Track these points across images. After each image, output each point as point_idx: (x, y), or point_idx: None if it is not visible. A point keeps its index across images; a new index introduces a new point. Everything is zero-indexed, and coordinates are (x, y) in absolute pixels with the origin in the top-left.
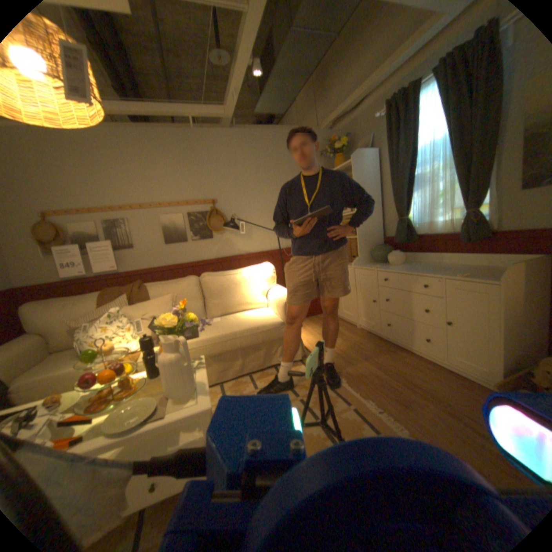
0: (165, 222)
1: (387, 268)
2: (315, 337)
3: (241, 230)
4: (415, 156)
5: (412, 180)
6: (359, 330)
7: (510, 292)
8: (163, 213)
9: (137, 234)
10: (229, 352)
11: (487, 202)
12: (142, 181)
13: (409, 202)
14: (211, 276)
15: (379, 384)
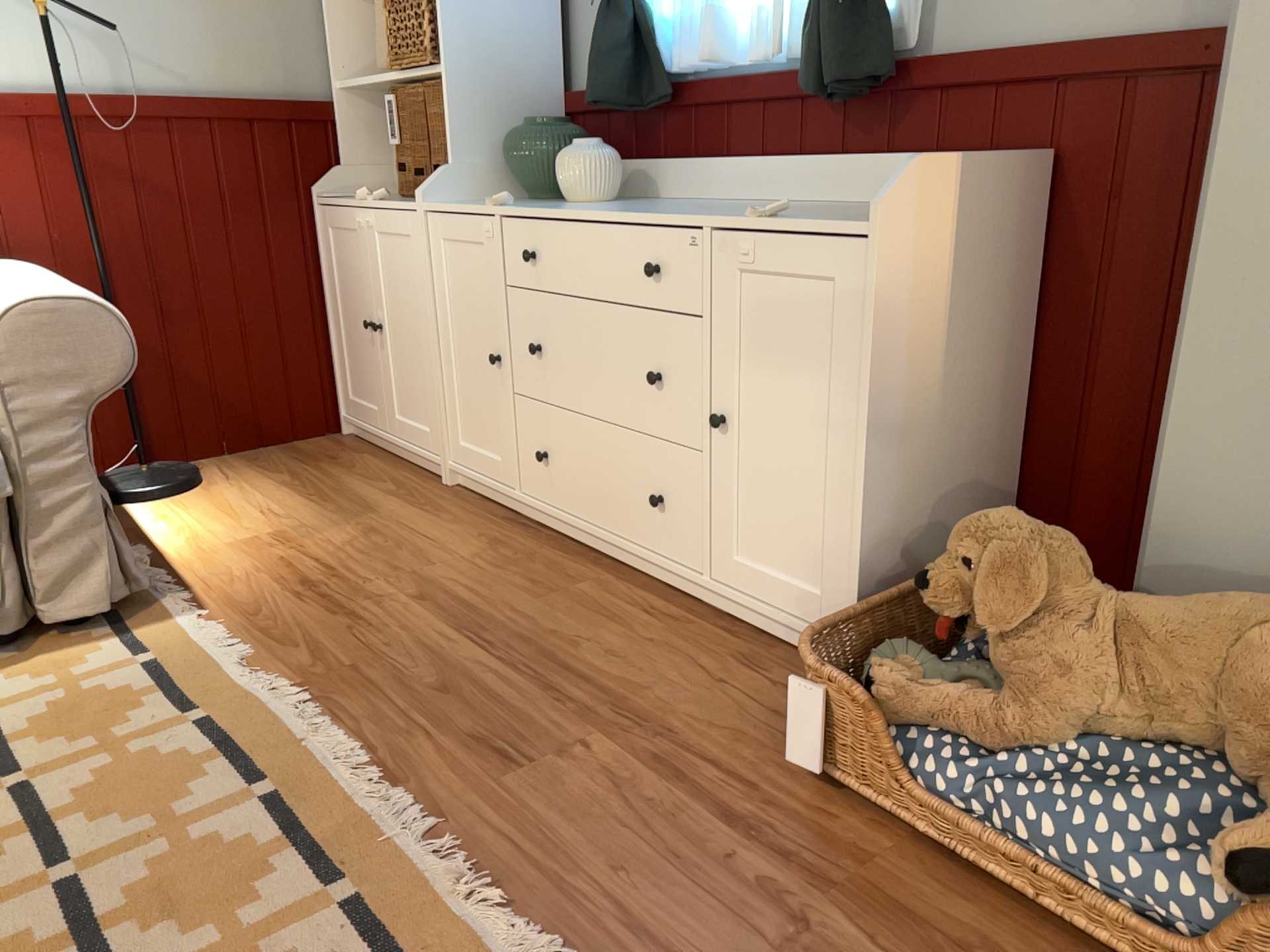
0: None
1: (538, 208)
2: (242, 525)
3: None
4: None
5: None
6: (447, 492)
7: (898, 270)
8: None
9: None
10: None
11: None
12: None
13: None
14: None
15: (431, 683)
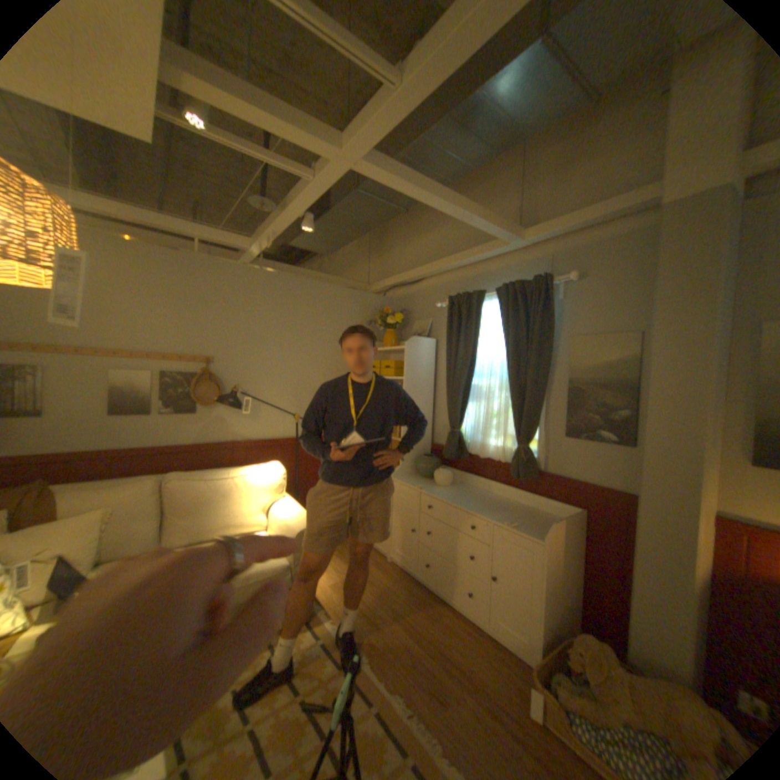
0: (116, 384)
1: (432, 492)
2: (330, 577)
3: (243, 407)
4: (472, 366)
5: (466, 390)
6: (390, 566)
7: (552, 554)
8: (116, 369)
9: (56, 398)
10: None
11: (535, 439)
12: (89, 316)
13: (462, 414)
14: (182, 483)
15: (410, 665)
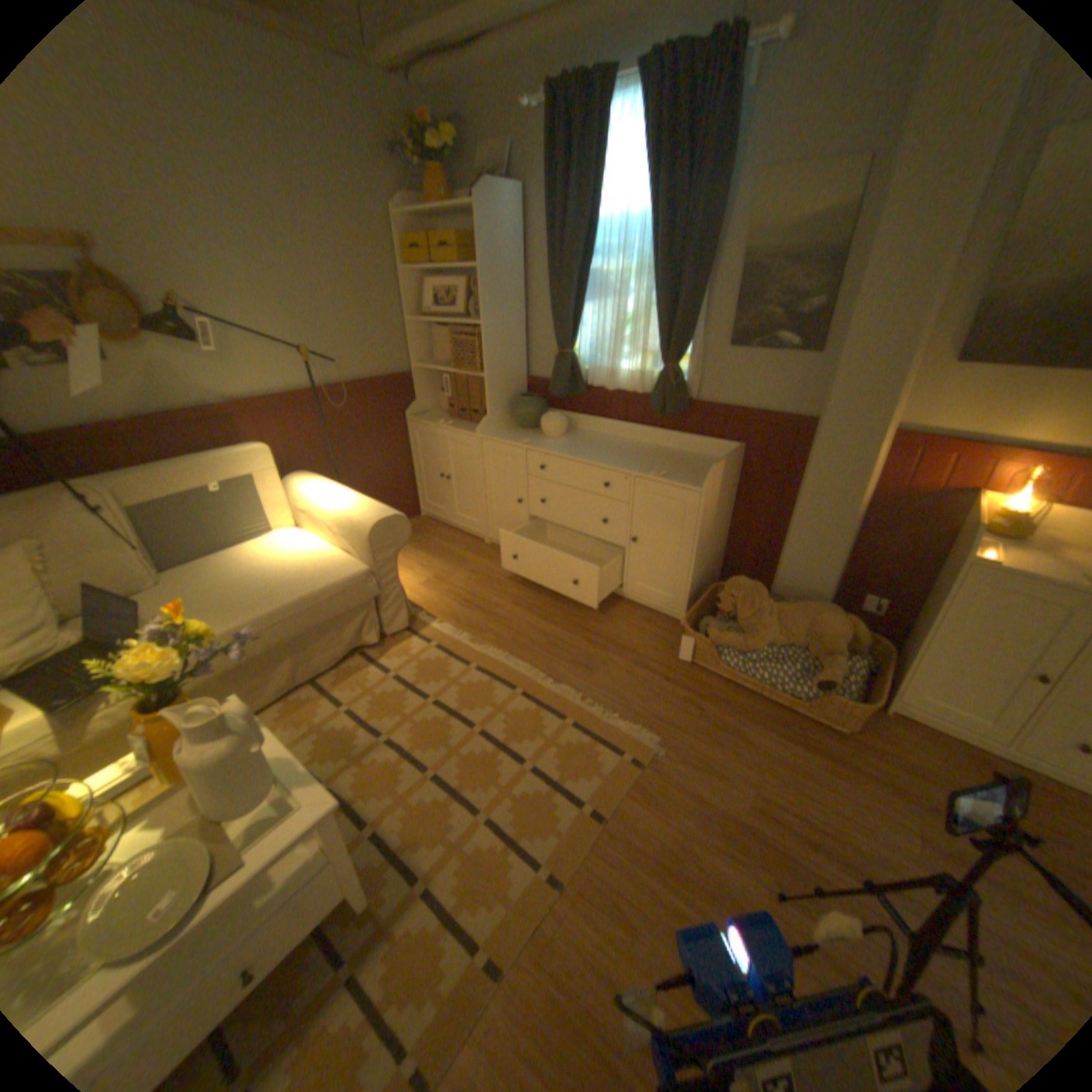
0: None
1: (542, 447)
2: (416, 574)
3: (198, 339)
4: (592, 237)
5: (583, 283)
6: (490, 548)
7: (707, 501)
8: None
9: None
10: (260, 655)
11: (686, 355)
12: None
13: (576, 324)
14: (147, 481)
15: (544, 642)
